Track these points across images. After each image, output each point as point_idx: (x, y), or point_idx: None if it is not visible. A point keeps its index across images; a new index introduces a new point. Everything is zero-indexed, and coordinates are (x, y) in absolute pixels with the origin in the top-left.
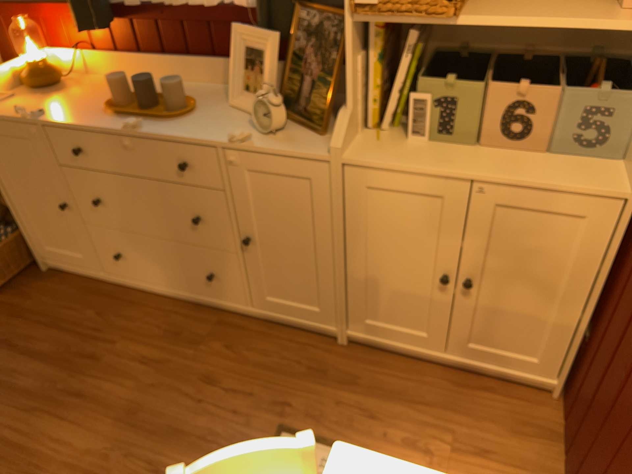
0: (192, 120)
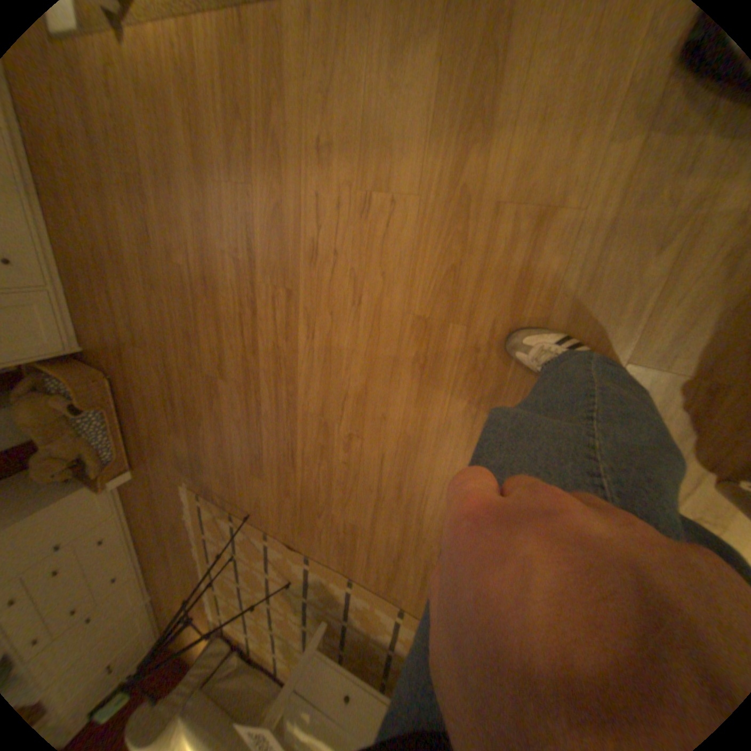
0: None
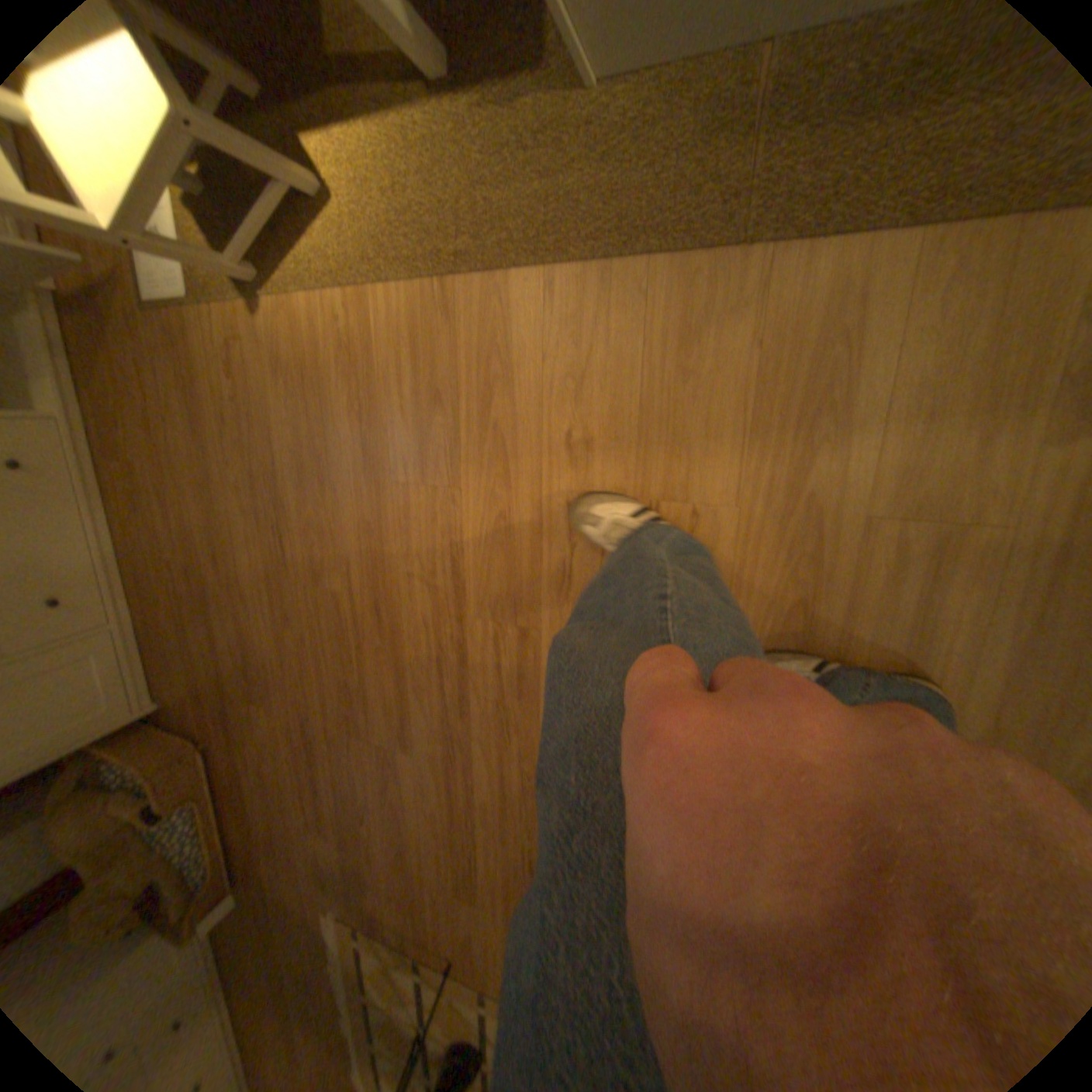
0: None
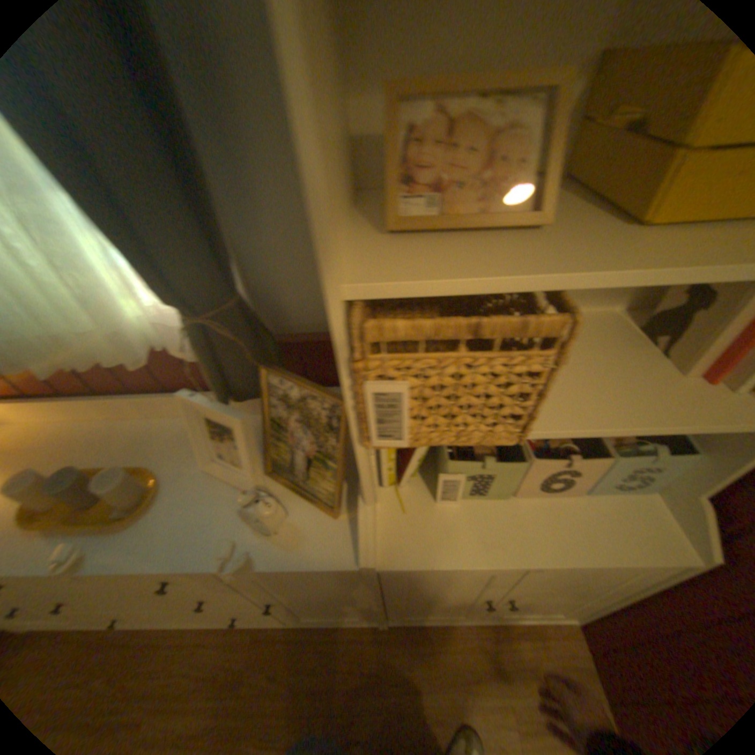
0: (148, 515)
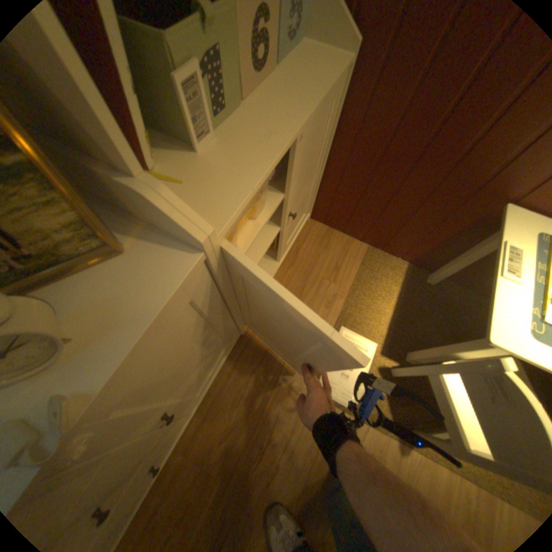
0: None
